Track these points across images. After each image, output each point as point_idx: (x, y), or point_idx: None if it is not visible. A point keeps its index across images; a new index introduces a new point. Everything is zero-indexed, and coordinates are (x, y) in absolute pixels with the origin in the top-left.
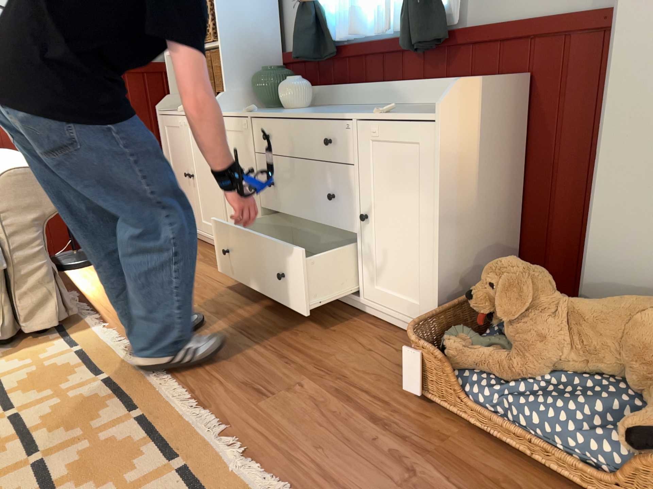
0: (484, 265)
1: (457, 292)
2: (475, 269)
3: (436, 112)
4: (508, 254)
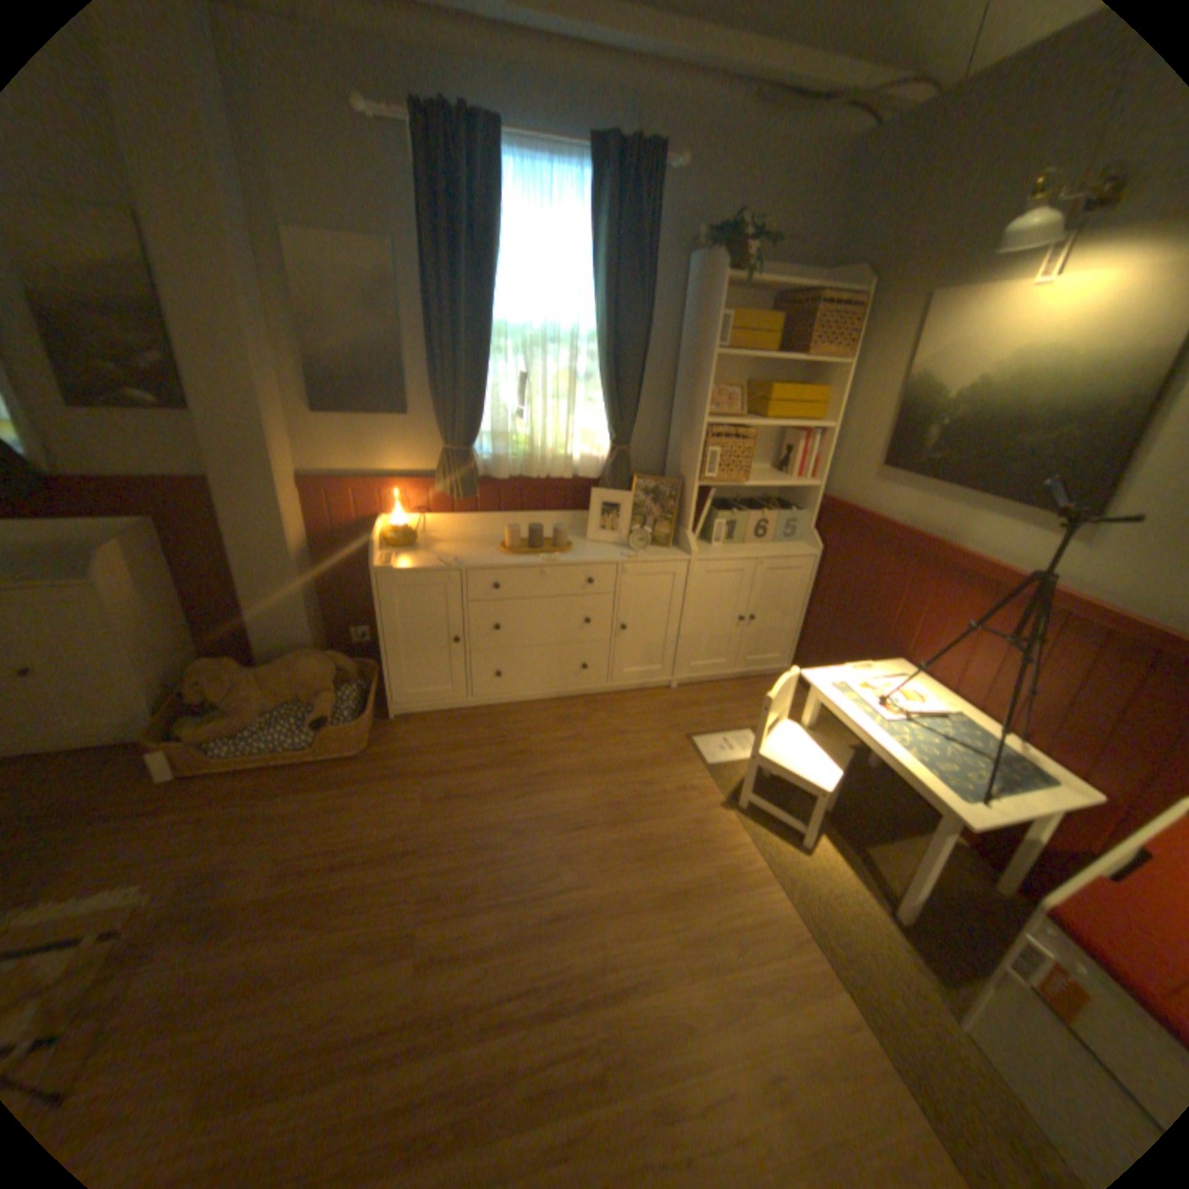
0: (171, 665)
1: (159, 695)
2: (166, 672)
3: (85, 575)
4: (186, 648)
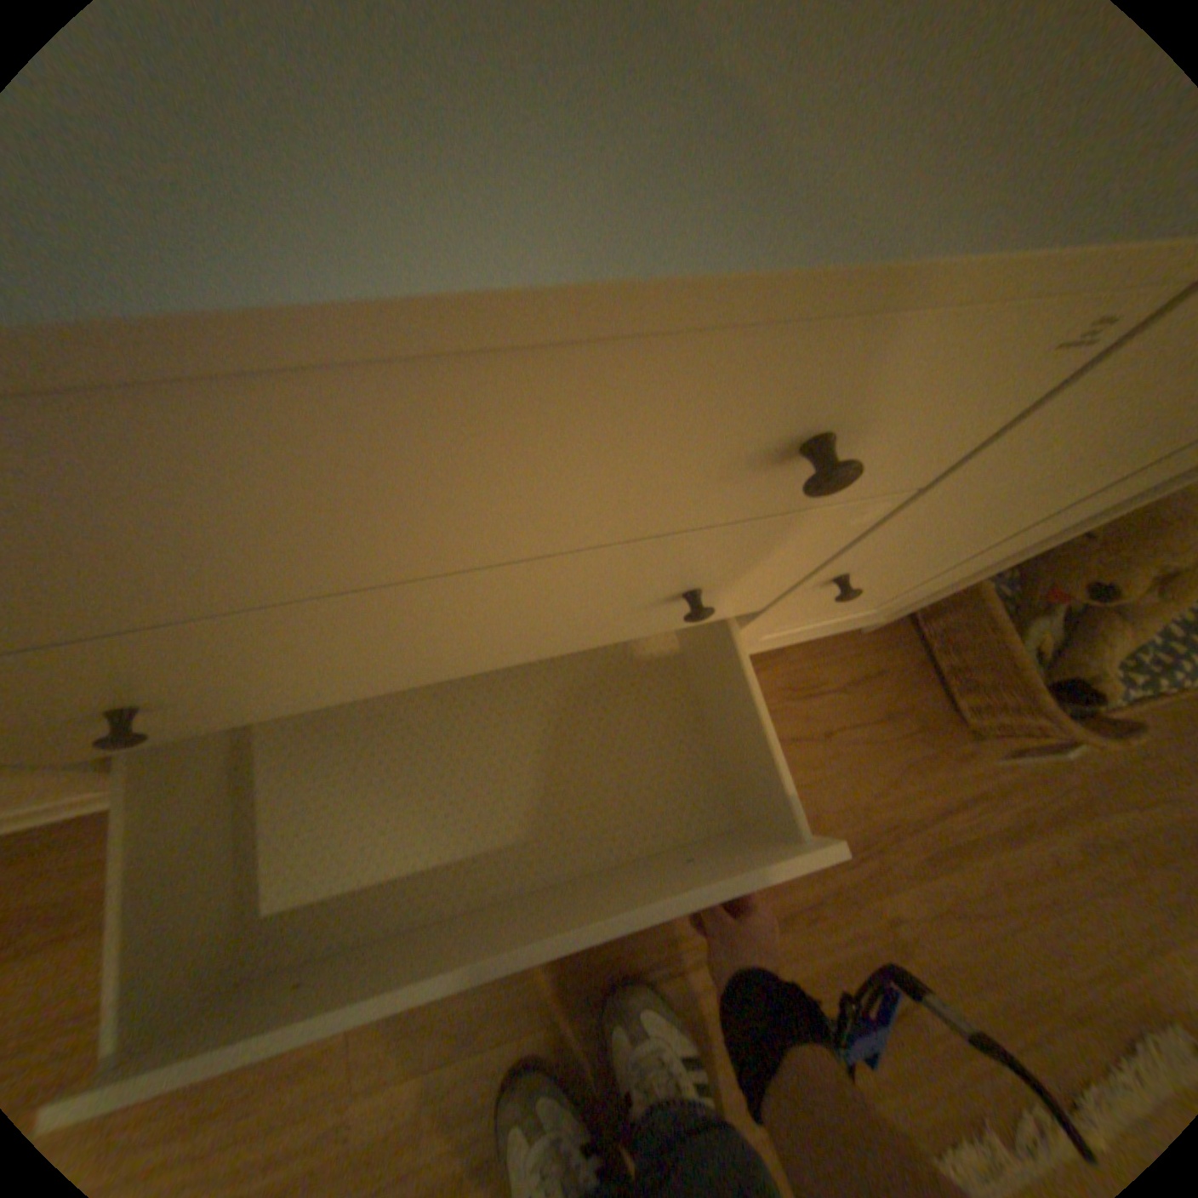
0: None
1: None
2: None
3: None
4: None
